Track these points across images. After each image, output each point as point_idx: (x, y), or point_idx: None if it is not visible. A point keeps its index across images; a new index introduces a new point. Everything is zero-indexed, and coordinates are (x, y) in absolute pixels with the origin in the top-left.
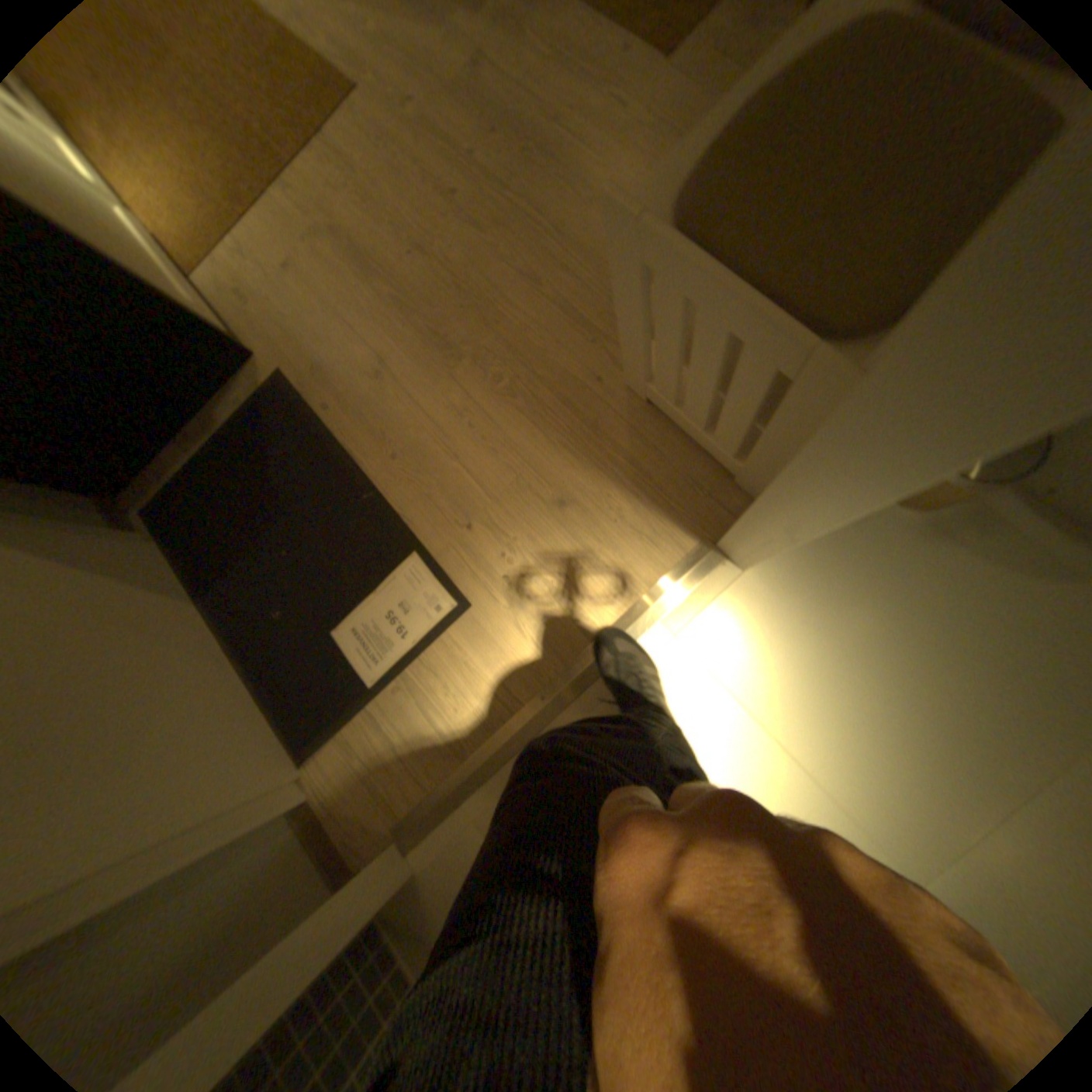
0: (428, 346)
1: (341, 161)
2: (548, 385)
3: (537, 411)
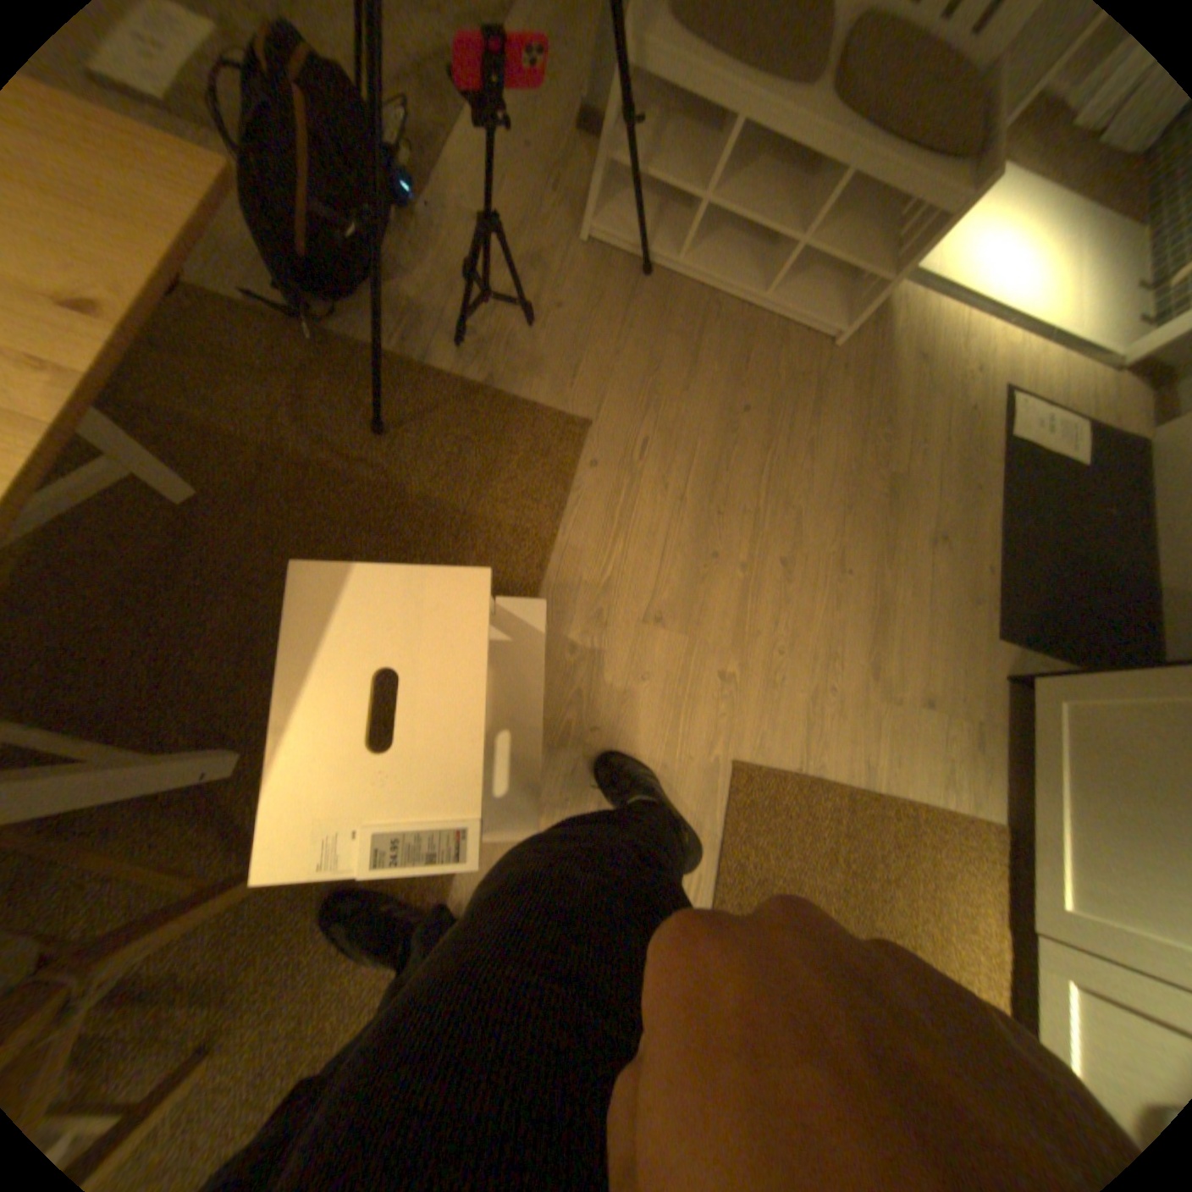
0: (904, 500)
1: (819, 701)
2: (873, 391)
3: (892, 391)
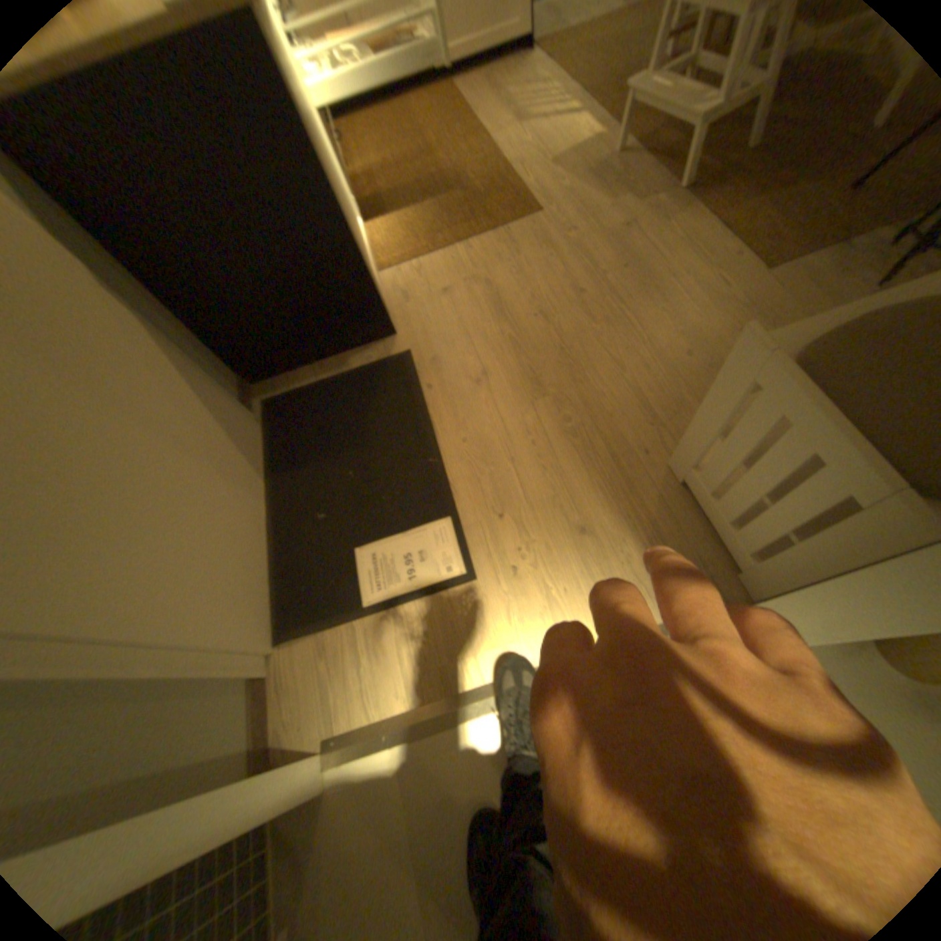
0: (523, 376)
1: (513, 245)
2: (604, 439)
3: (588, 454)
